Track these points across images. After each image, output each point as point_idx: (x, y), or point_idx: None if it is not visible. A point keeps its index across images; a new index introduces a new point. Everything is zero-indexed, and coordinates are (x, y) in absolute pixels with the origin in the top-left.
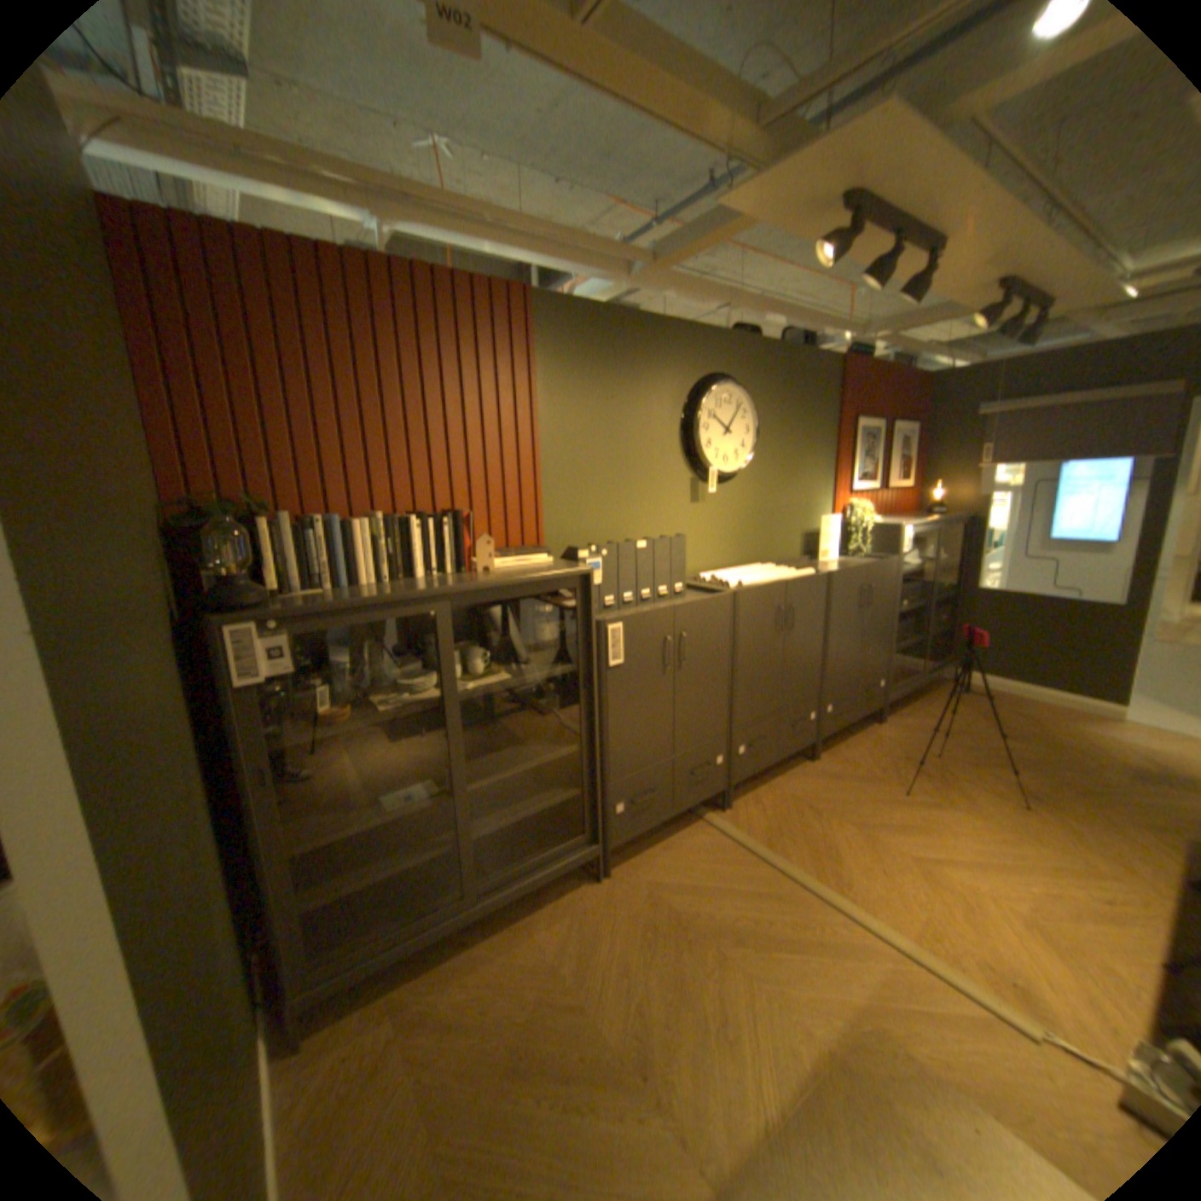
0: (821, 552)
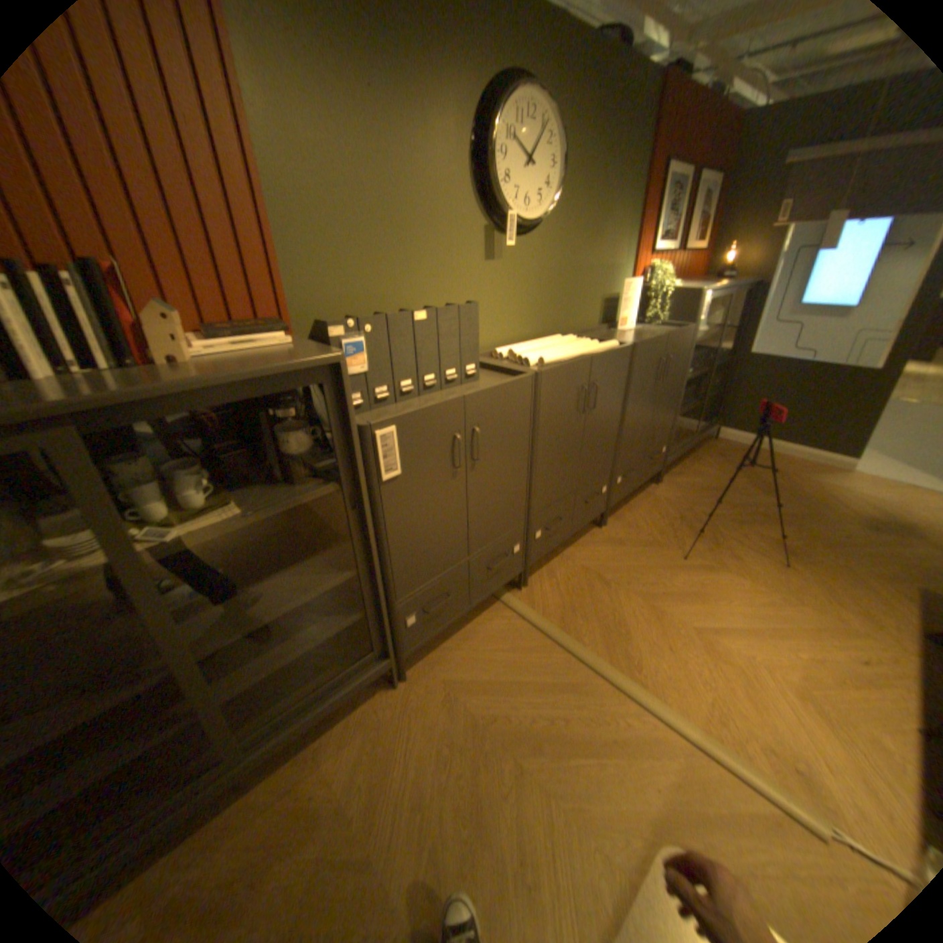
0: (621, 320)
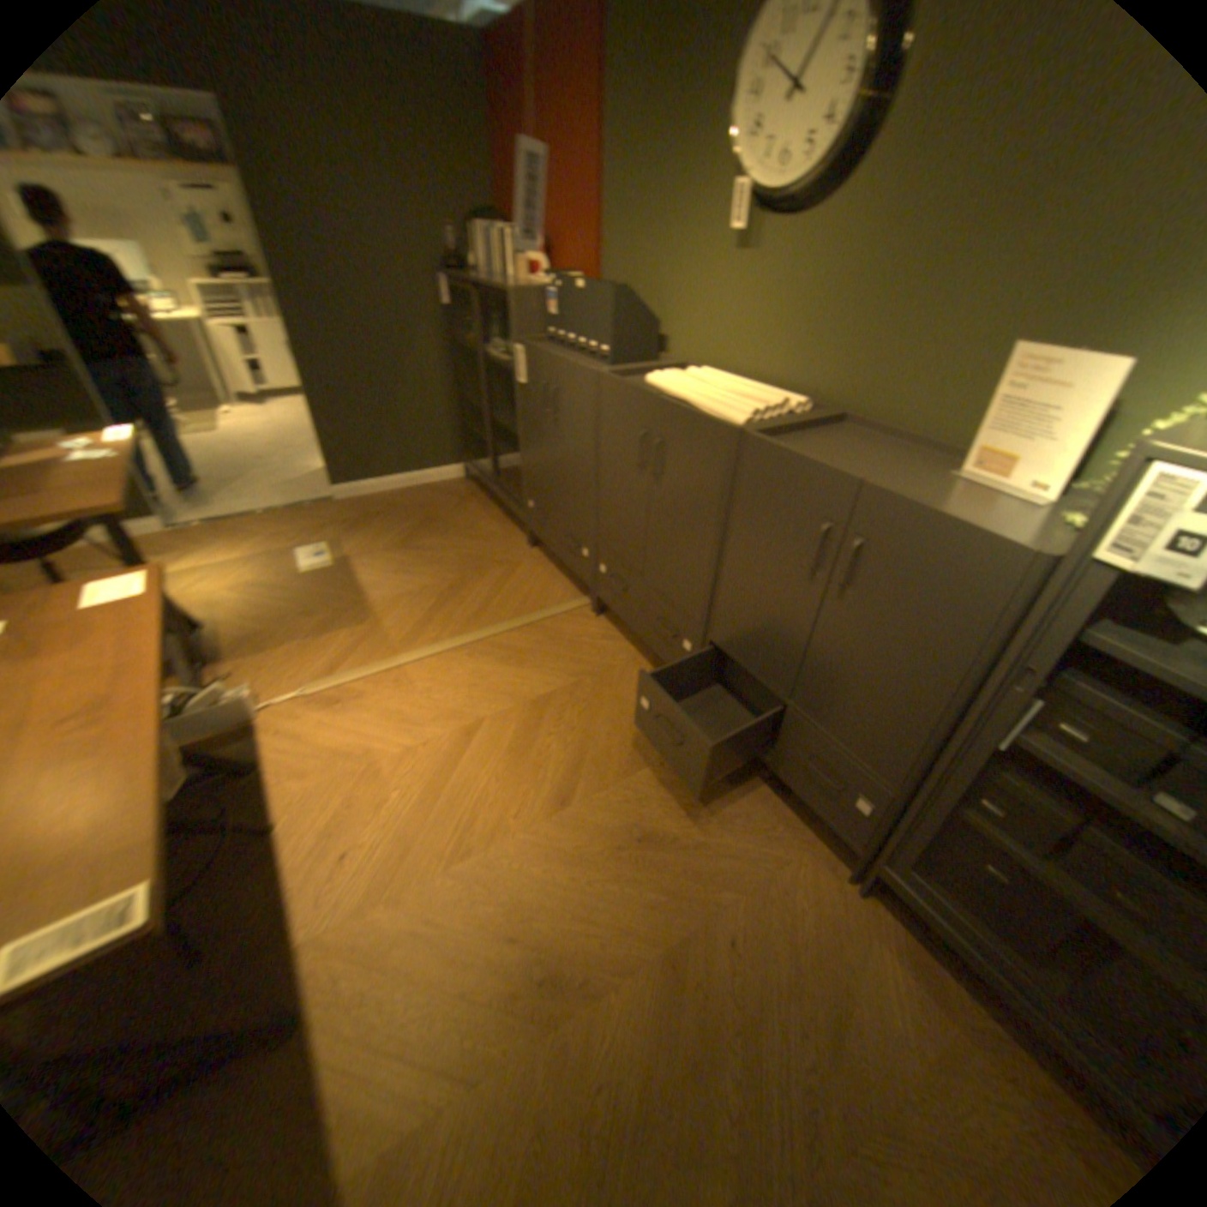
0: (981, 449)
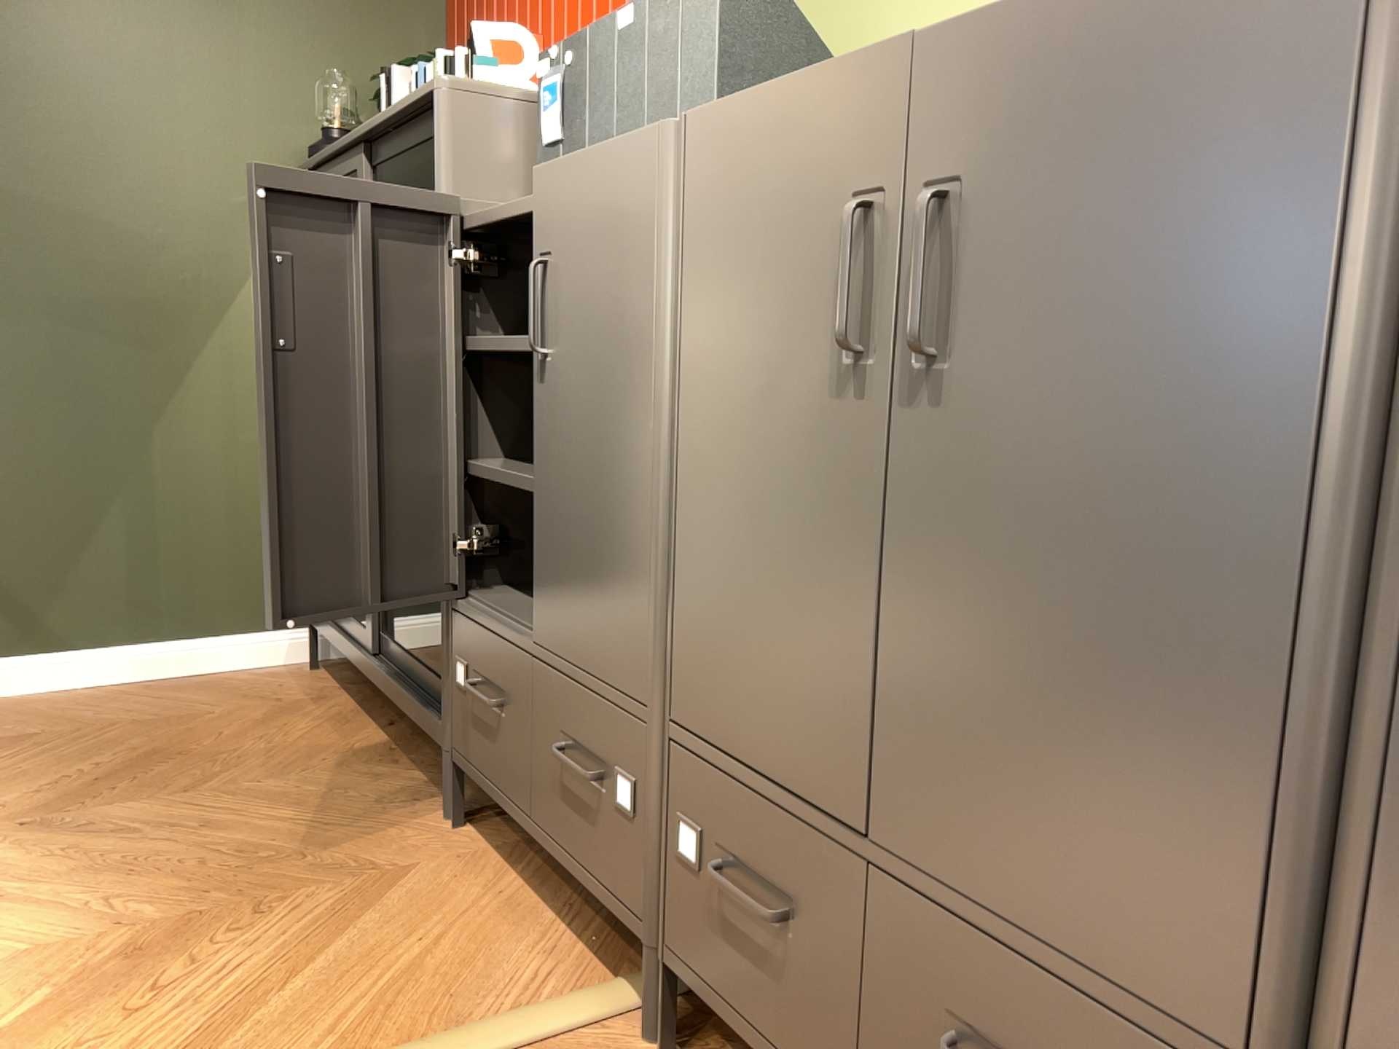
0: None
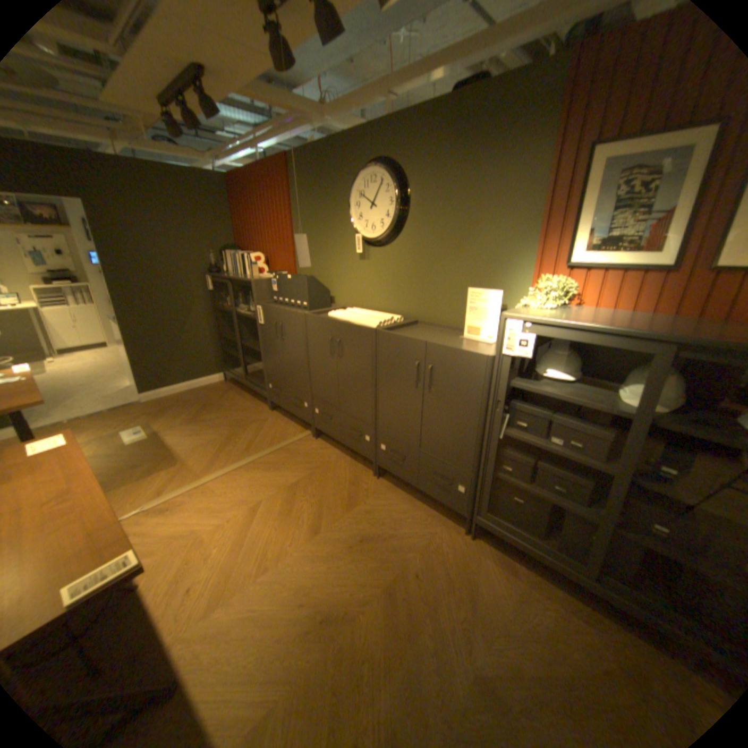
0: (468, 327)
